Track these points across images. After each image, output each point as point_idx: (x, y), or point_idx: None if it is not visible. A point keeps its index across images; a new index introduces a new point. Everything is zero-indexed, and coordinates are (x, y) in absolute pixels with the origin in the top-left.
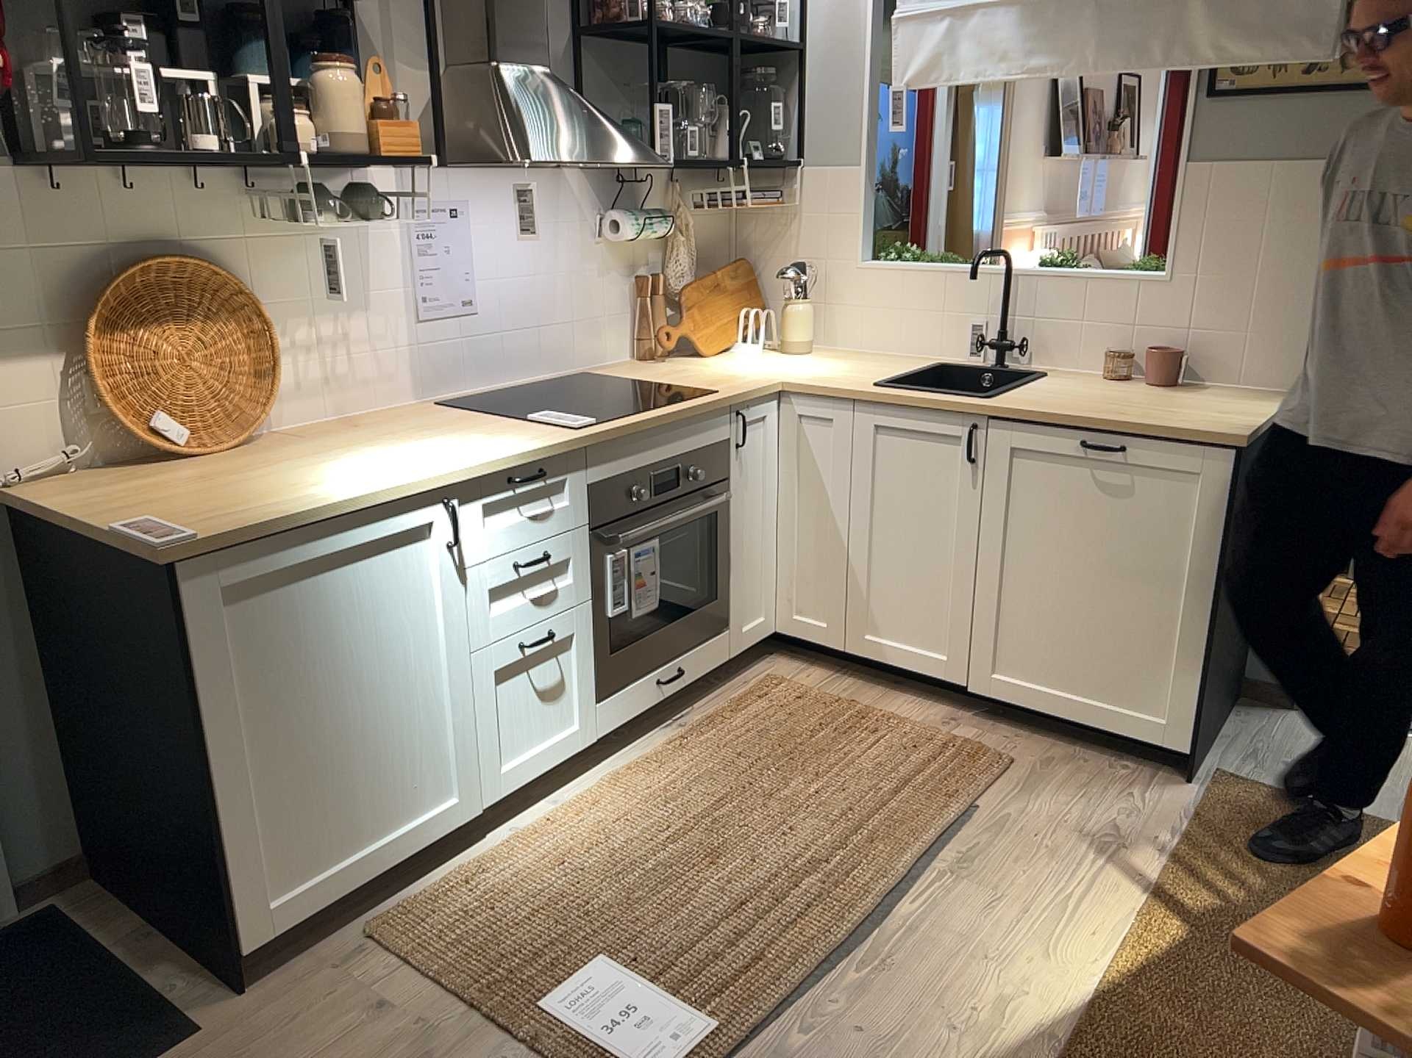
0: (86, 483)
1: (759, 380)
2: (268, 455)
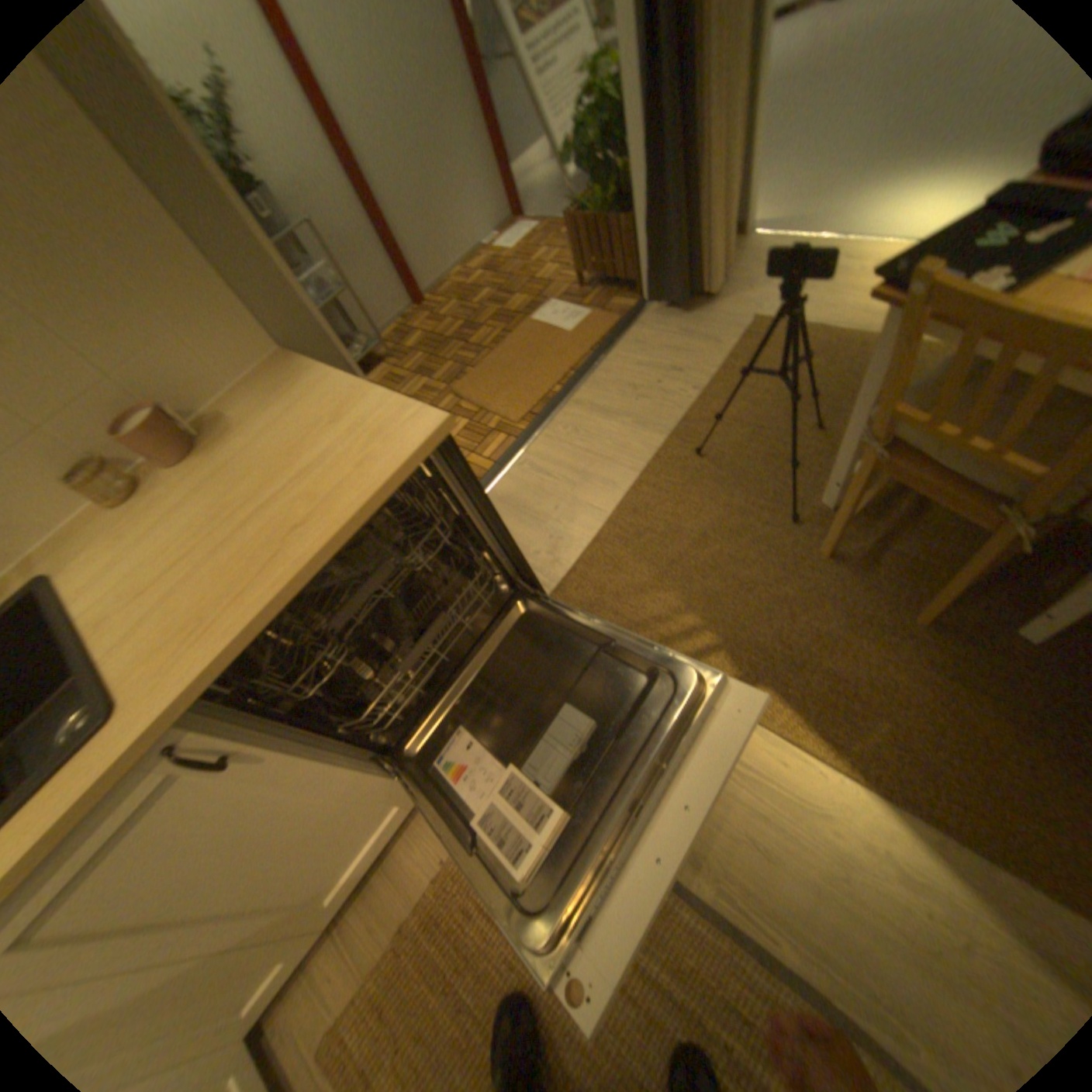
0: None
1: None
2: None
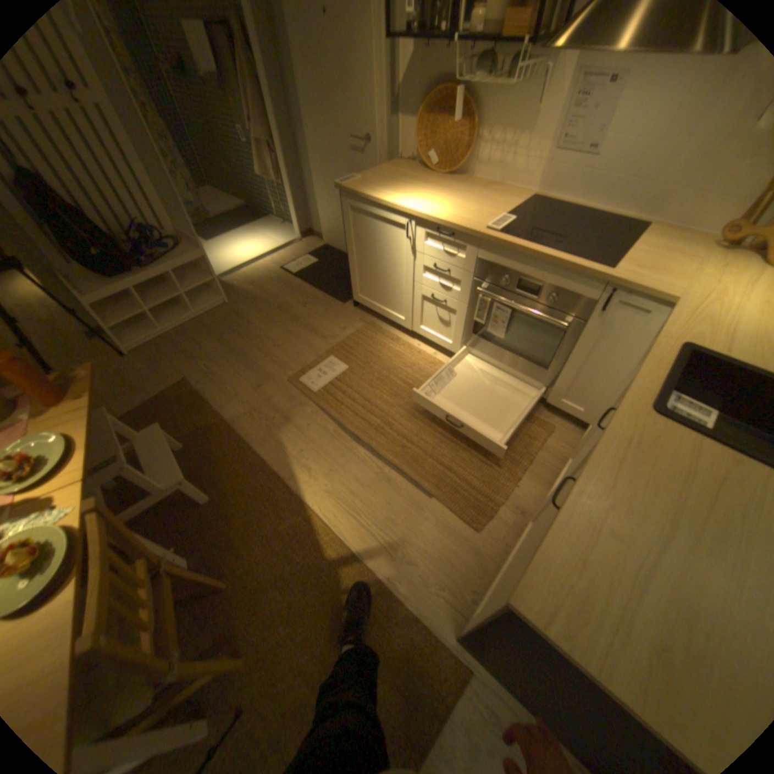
0: (403, 165)
1: (669, 286)
2: (438, 180)
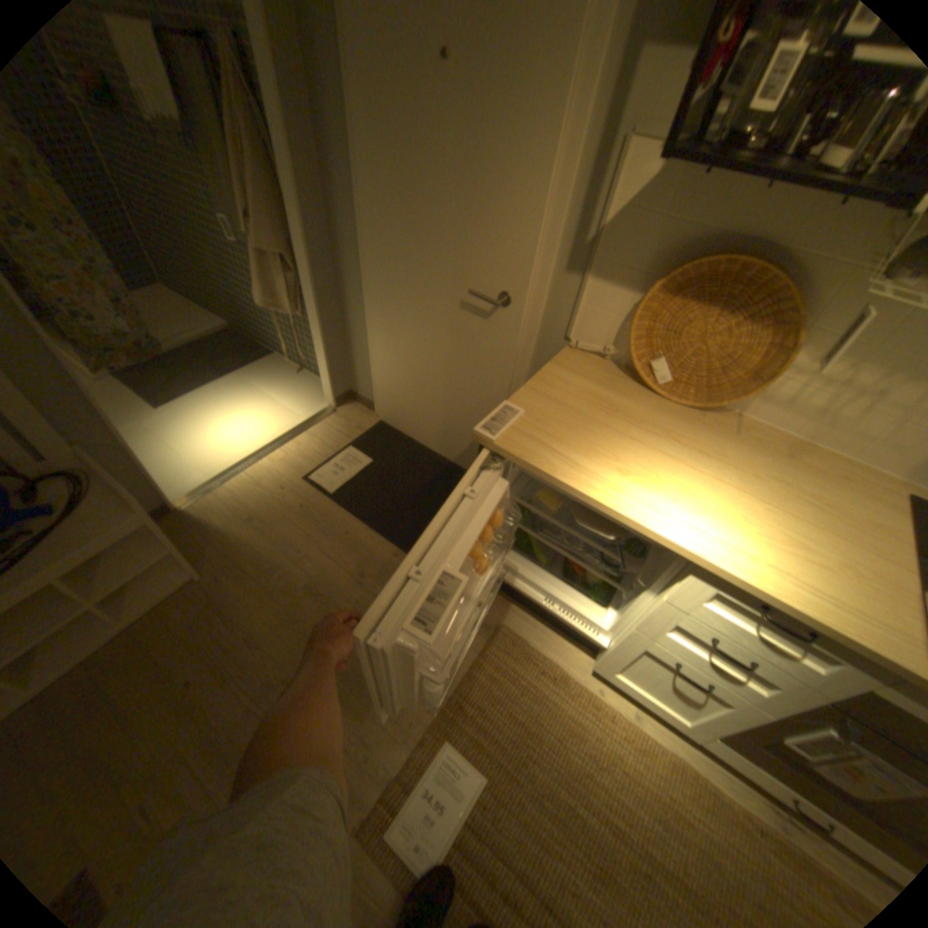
0: (591, 368)
1: None
2: (686, 425)
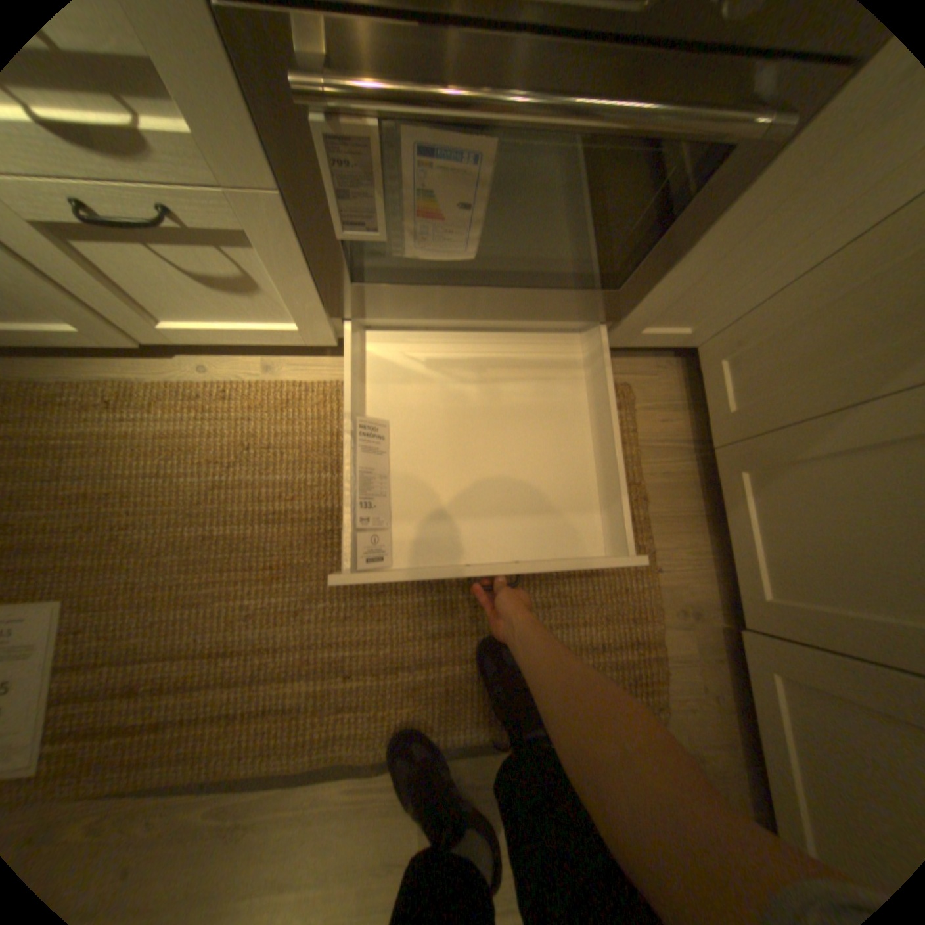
0: None
1: None
2: None
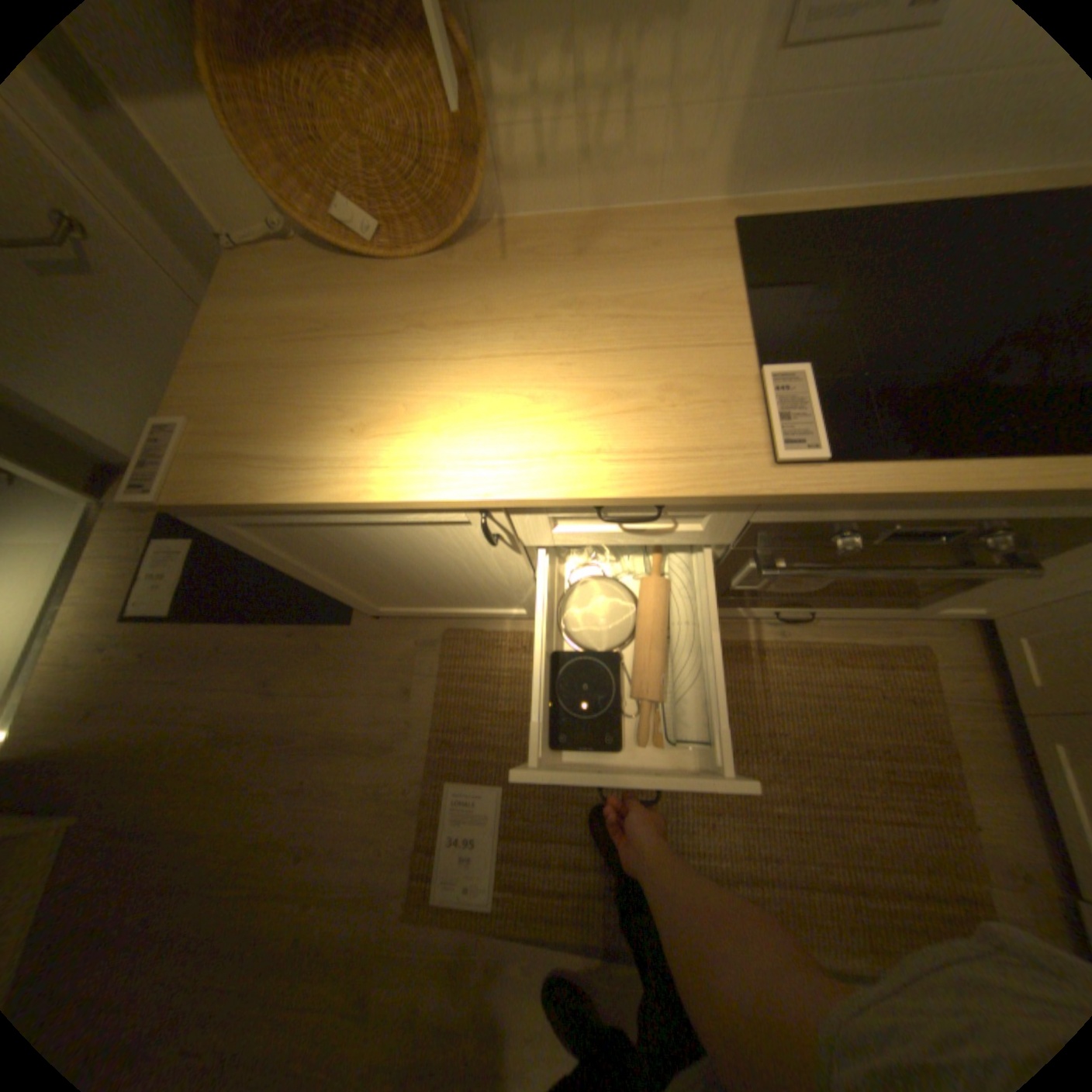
0: (267, 269)
1: None
2: (428, 289)
